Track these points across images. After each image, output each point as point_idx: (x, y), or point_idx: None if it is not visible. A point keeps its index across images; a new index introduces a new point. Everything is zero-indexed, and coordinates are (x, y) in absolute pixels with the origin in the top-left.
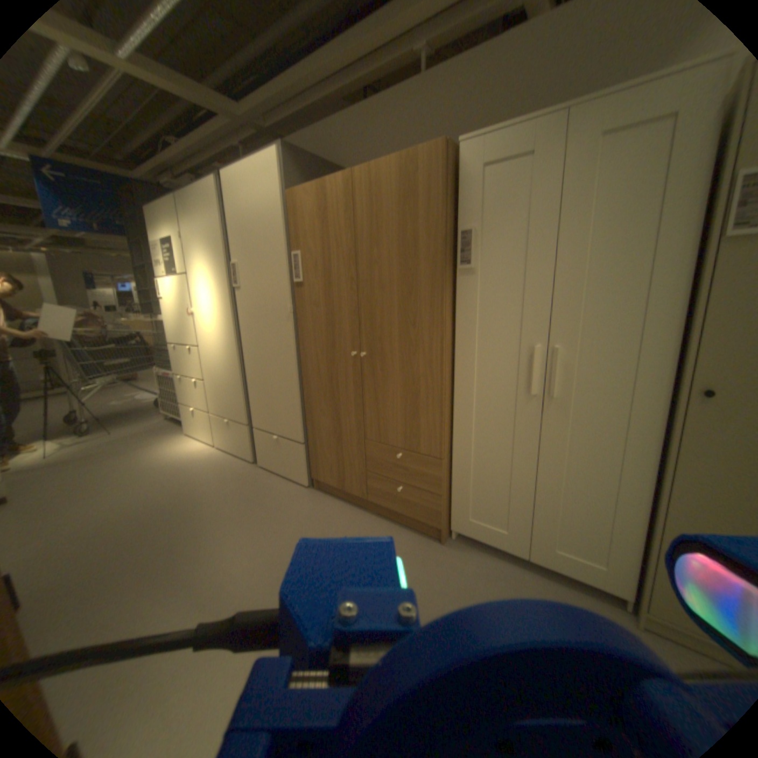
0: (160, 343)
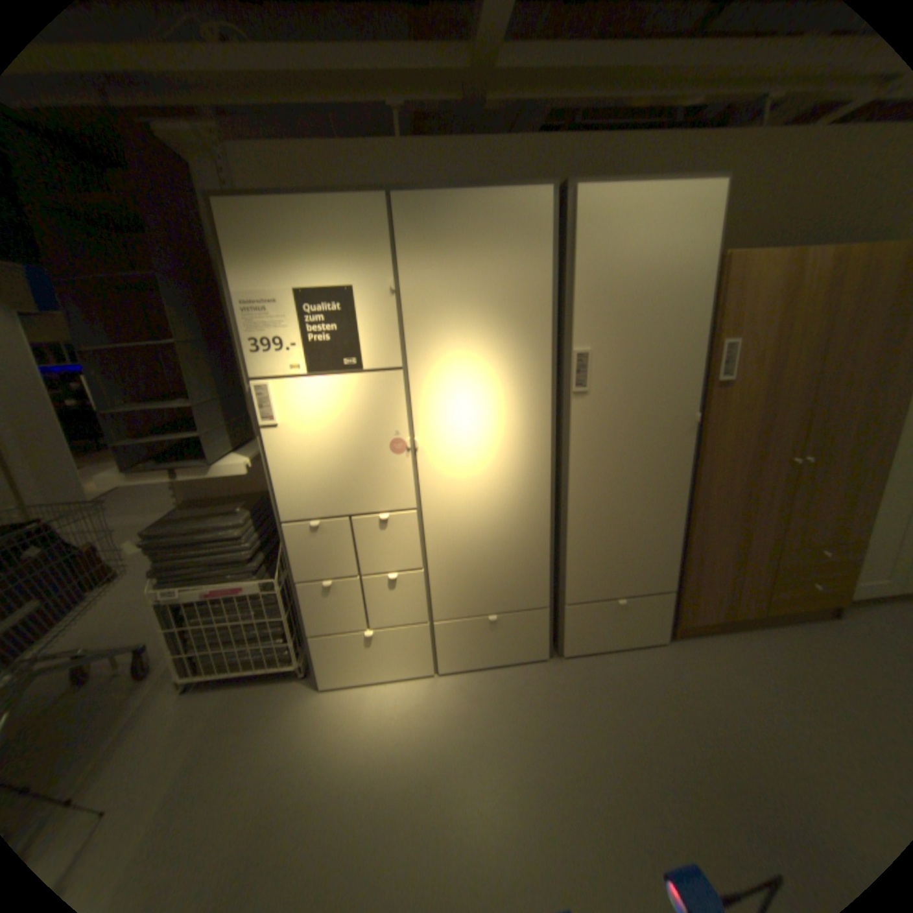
0: (169, 524)
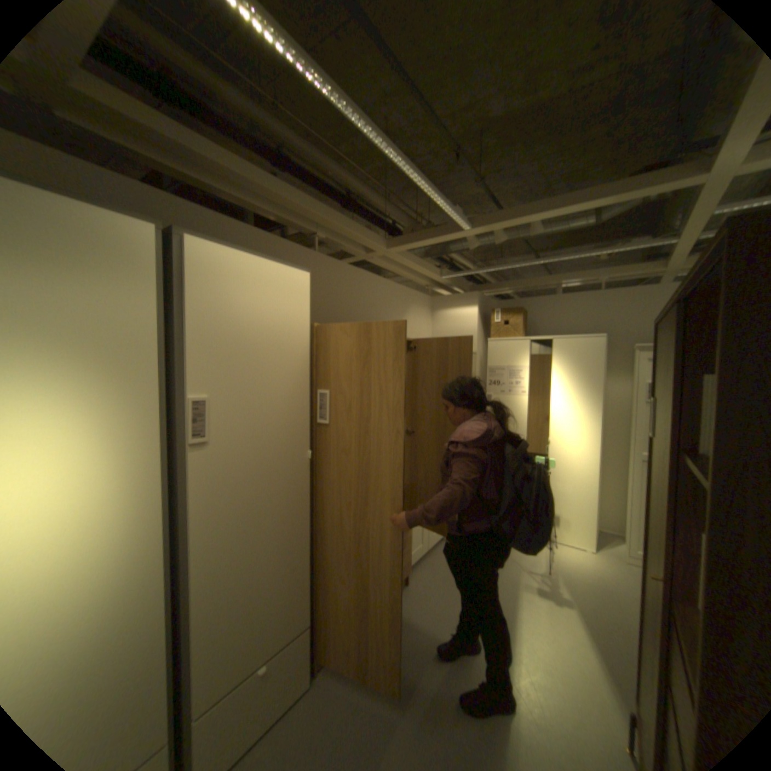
0: None
